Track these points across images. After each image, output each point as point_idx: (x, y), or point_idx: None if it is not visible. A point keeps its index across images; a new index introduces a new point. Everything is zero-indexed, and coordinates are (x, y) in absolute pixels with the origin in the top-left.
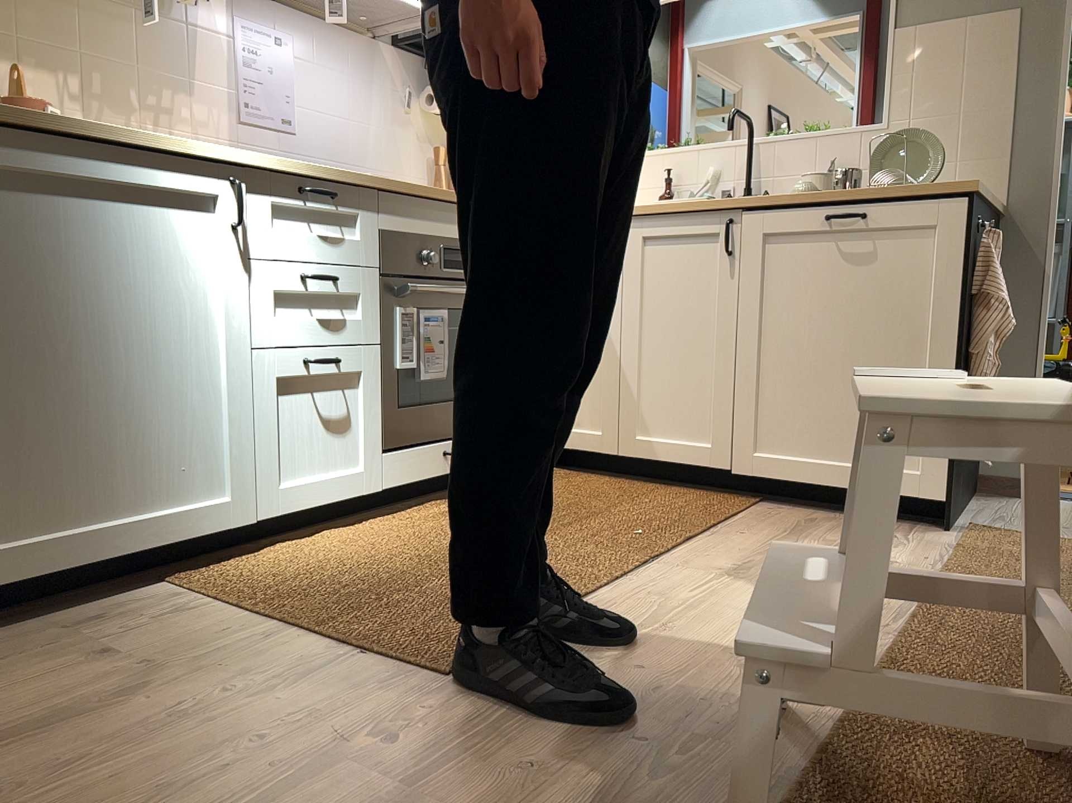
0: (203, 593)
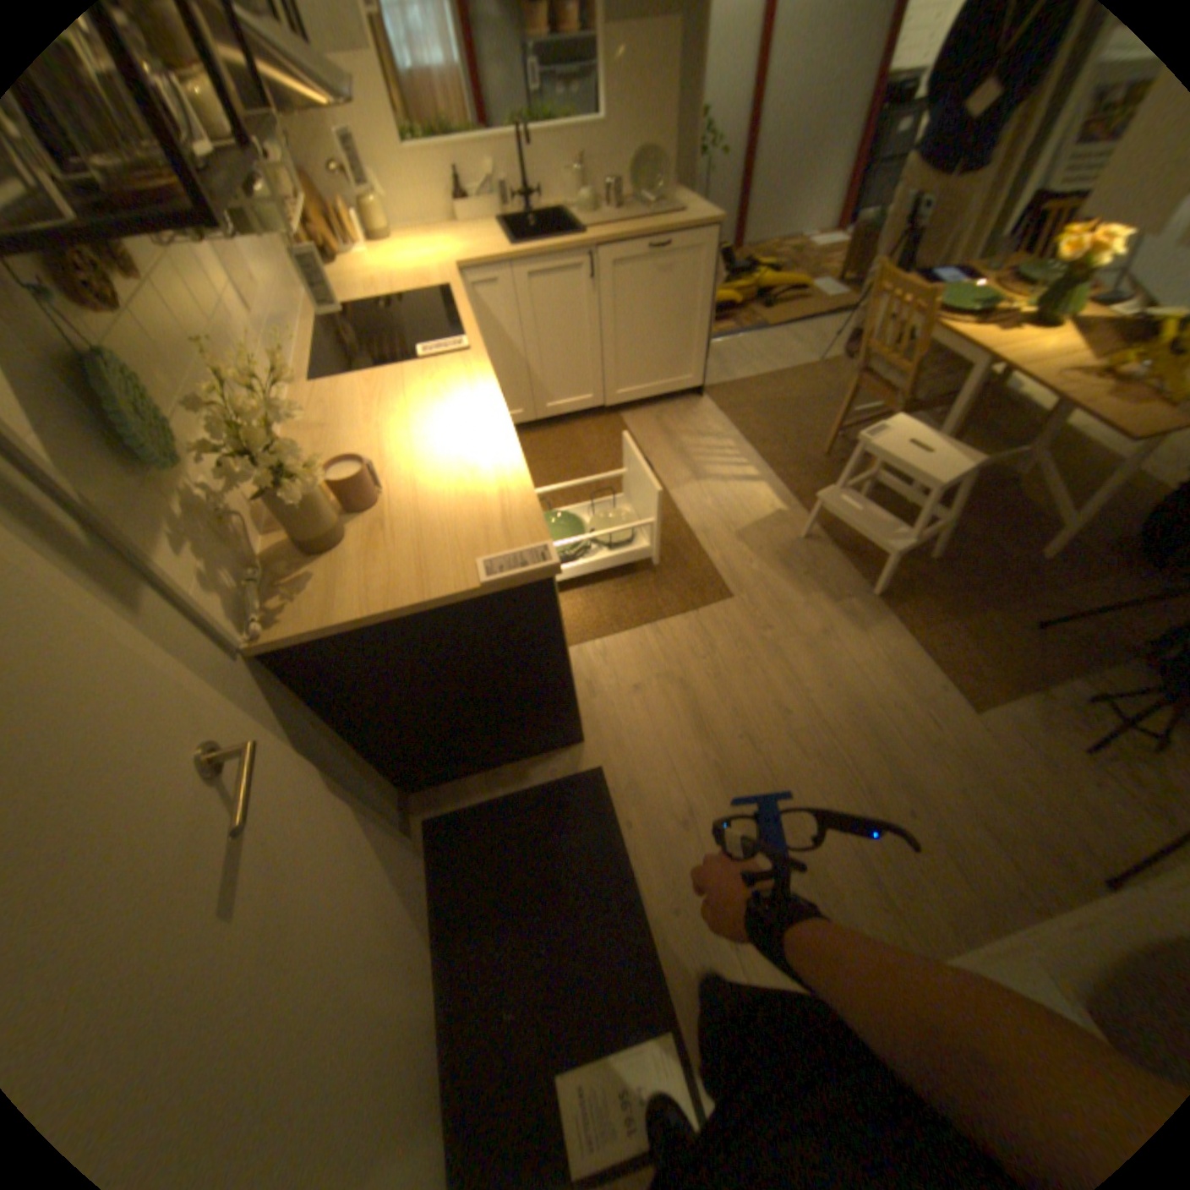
0: (595, 639)
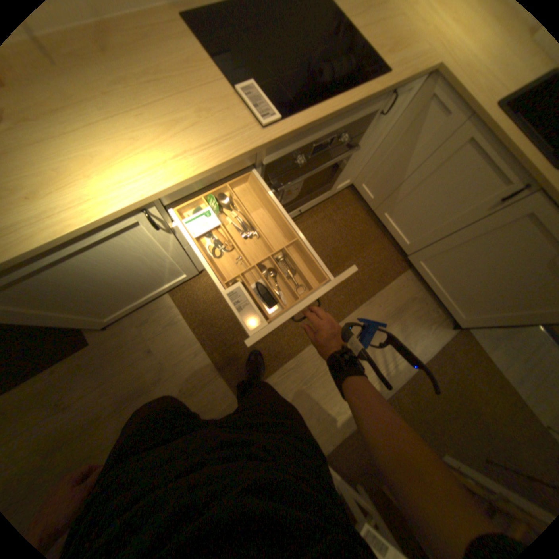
0: (179, 314)
